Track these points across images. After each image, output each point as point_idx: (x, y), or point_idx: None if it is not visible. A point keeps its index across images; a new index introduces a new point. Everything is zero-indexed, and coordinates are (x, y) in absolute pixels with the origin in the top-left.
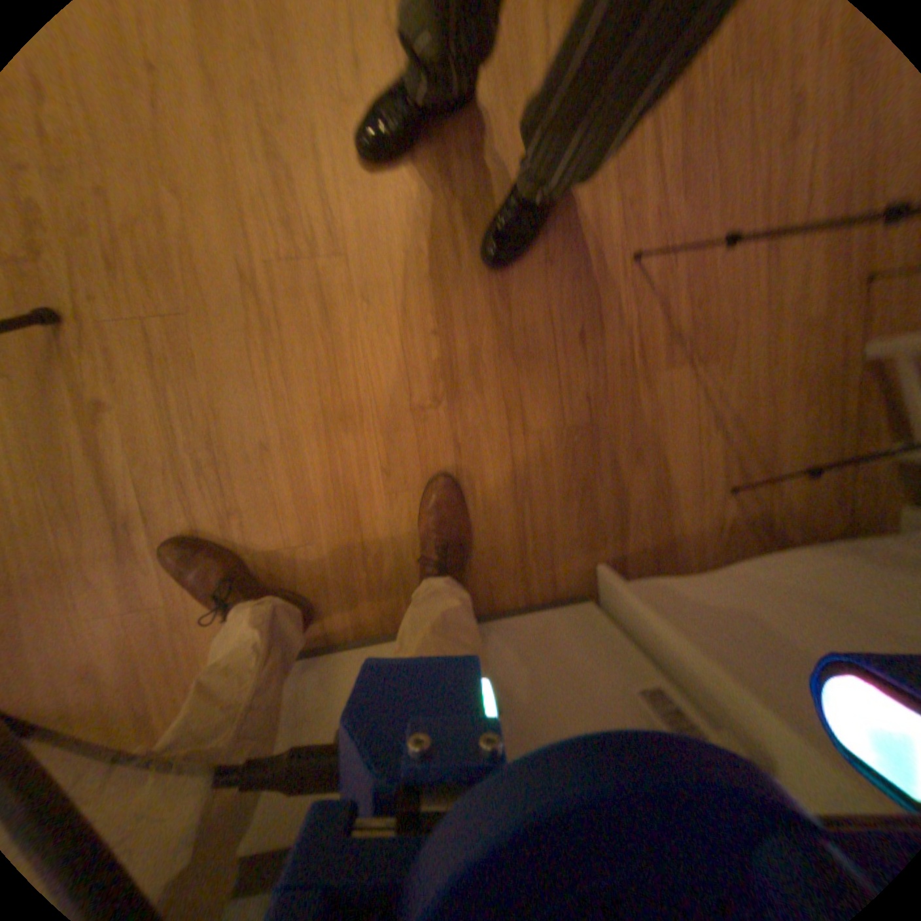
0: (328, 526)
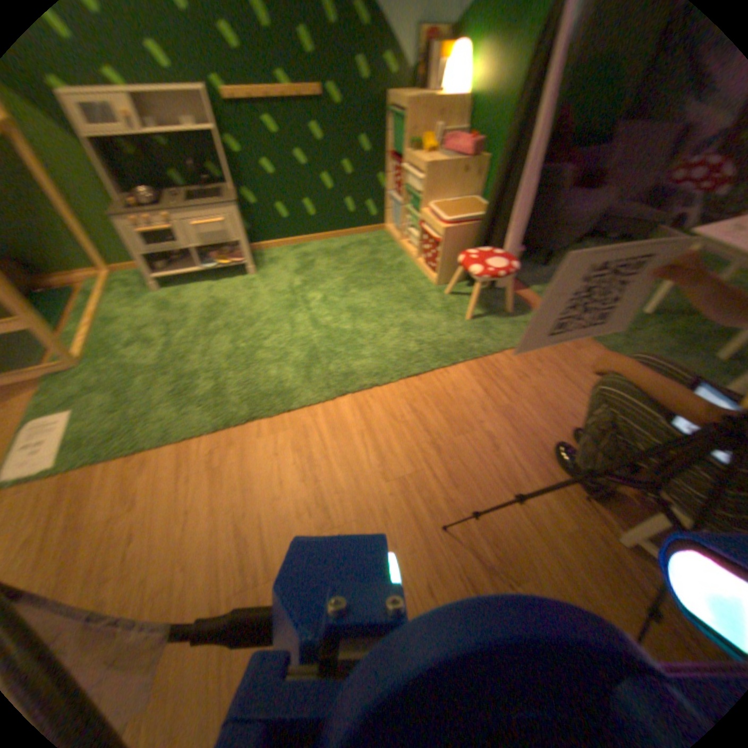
0: None
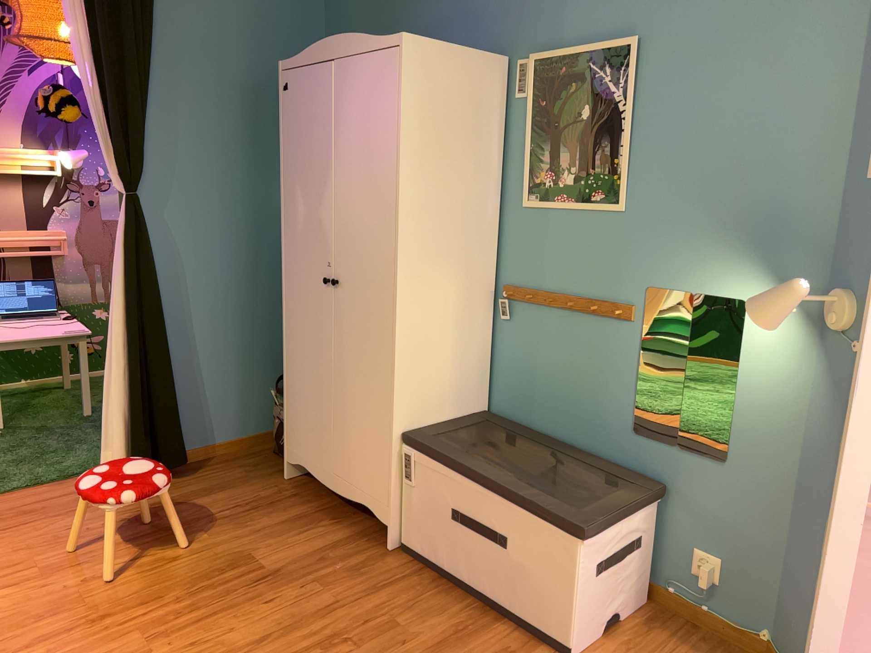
0: (457, 651)
